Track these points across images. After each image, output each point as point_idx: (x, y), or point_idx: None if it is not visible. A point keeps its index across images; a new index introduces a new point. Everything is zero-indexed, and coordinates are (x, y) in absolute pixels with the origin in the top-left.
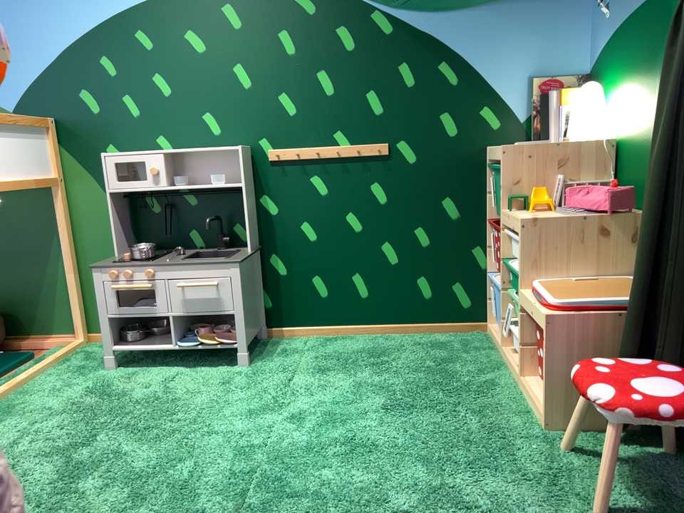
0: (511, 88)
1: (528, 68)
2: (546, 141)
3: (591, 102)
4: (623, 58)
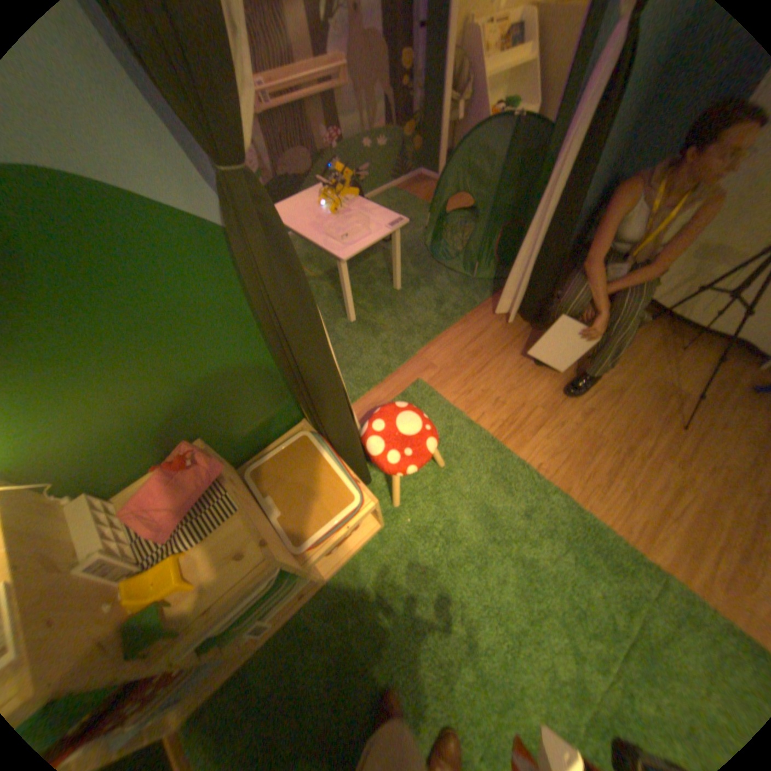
0: None
1: None
2: None
3: None
4: None
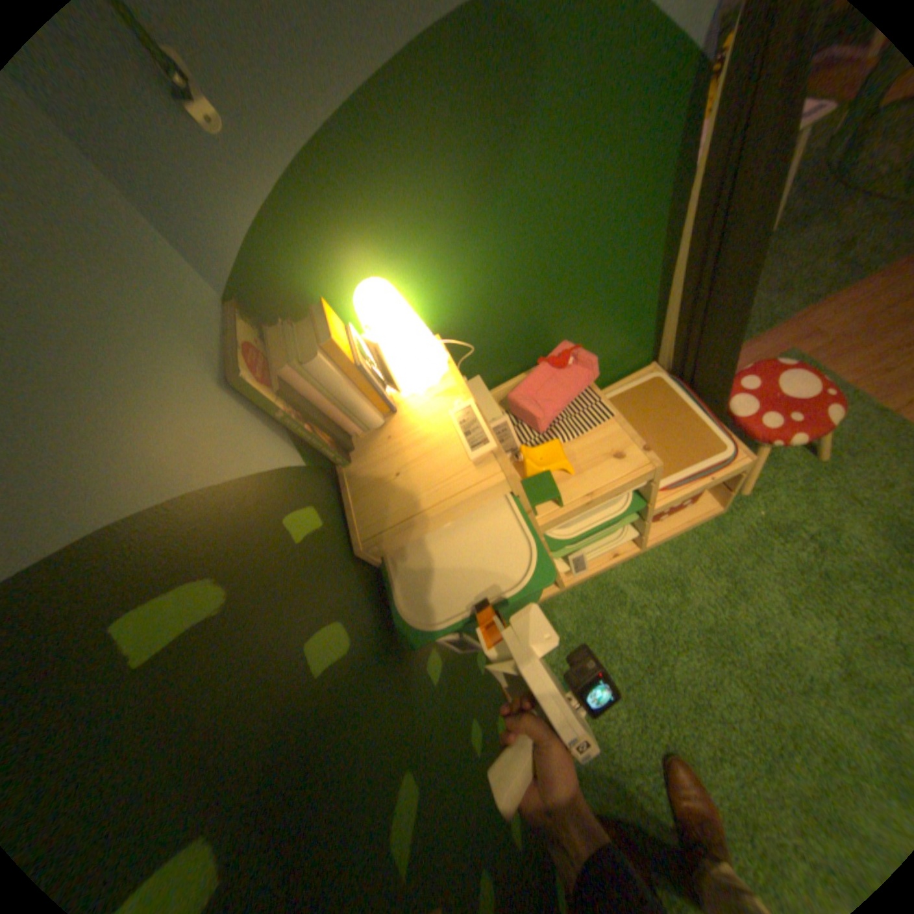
0: (244, 428)
1: (198, 358)
2: (350, 435)
3: (405, 306)
4: (376, 201)
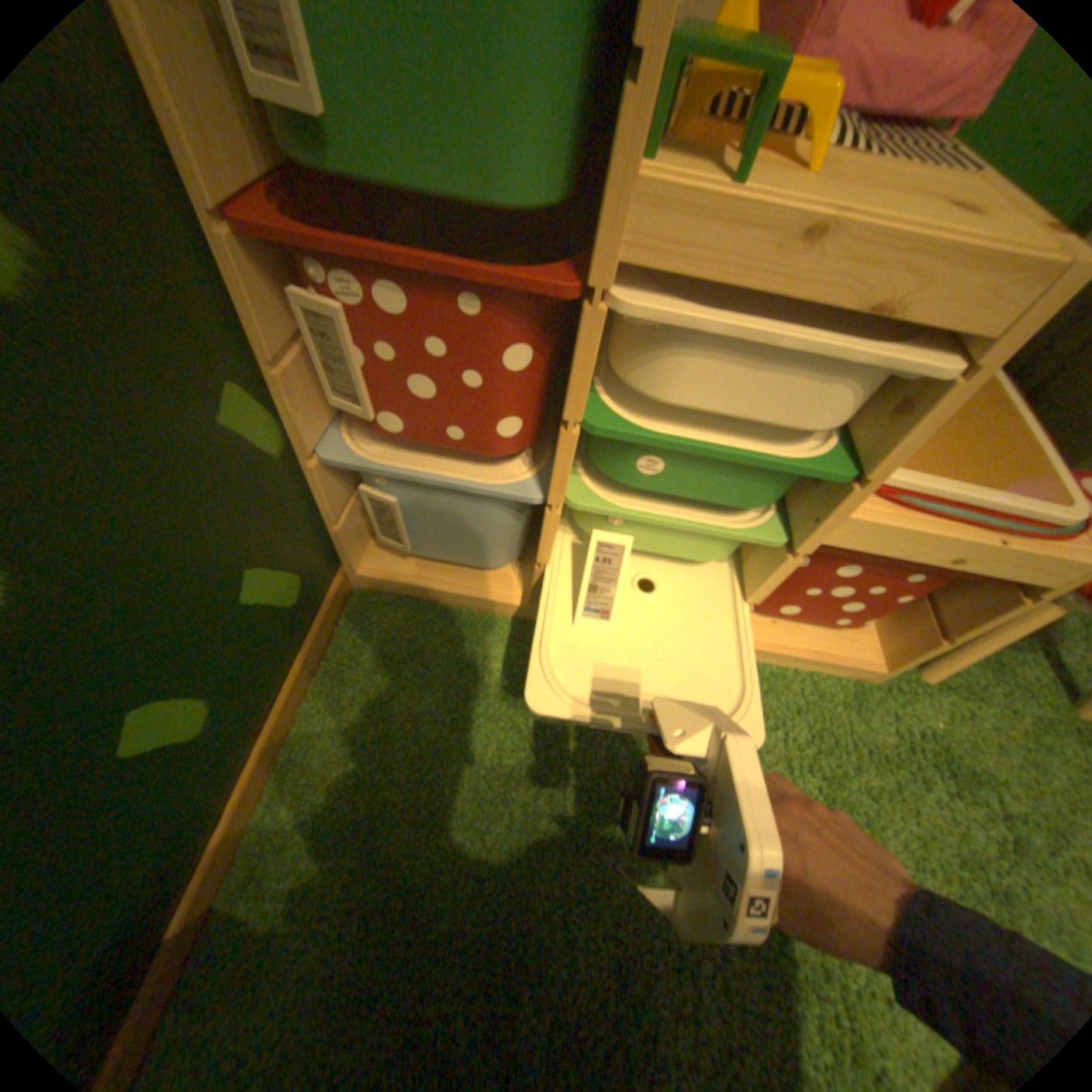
0: None
1: None
2: None
3: None
4: None
